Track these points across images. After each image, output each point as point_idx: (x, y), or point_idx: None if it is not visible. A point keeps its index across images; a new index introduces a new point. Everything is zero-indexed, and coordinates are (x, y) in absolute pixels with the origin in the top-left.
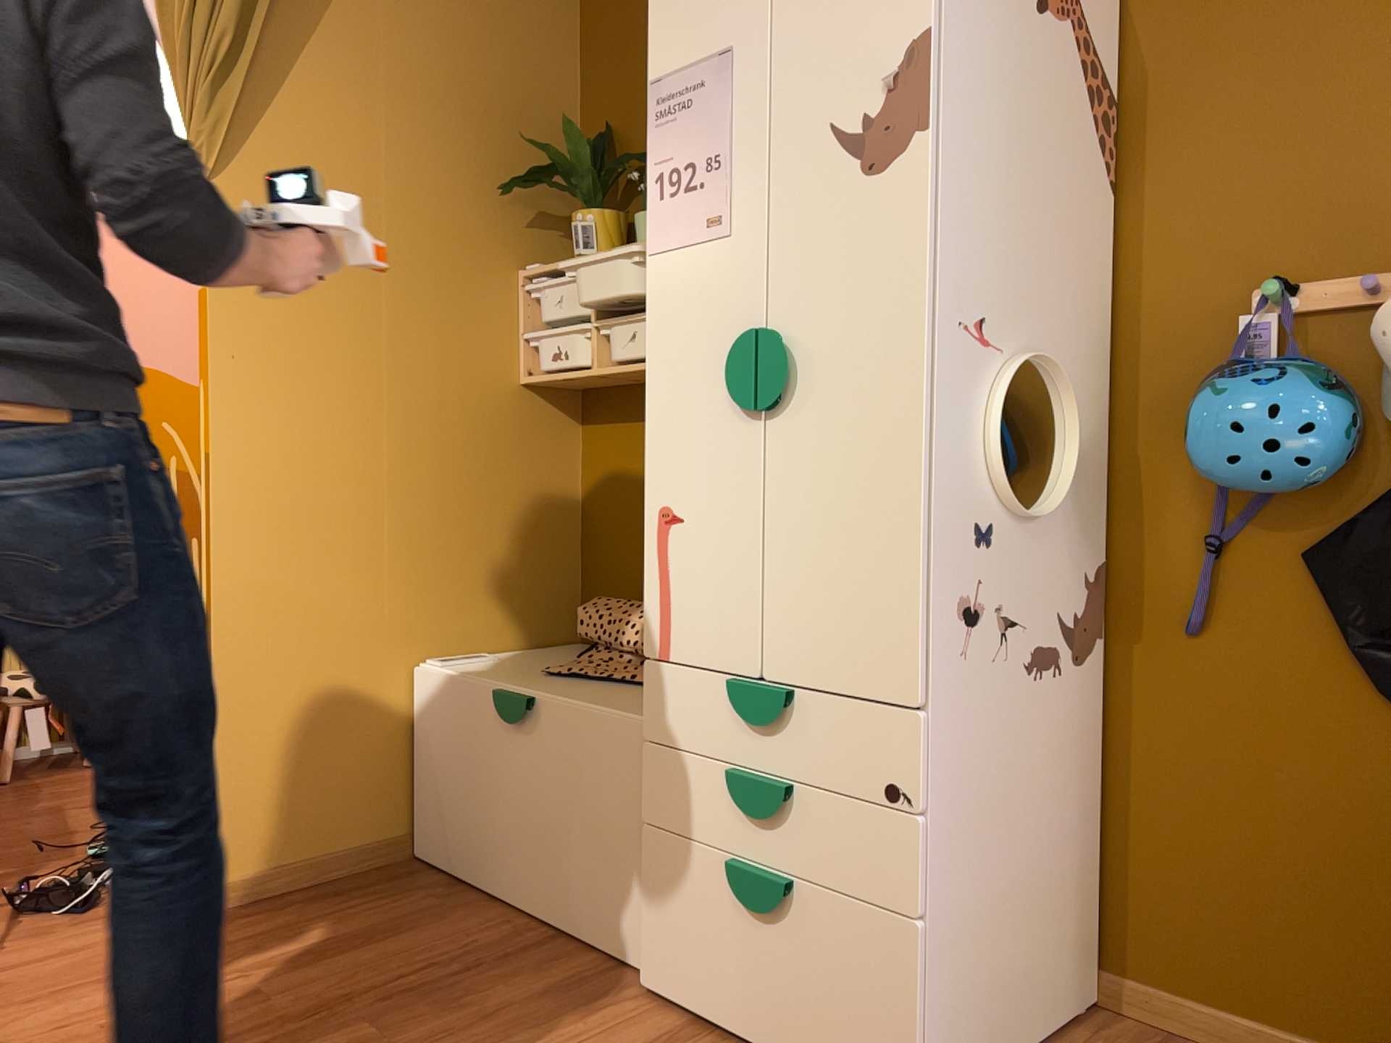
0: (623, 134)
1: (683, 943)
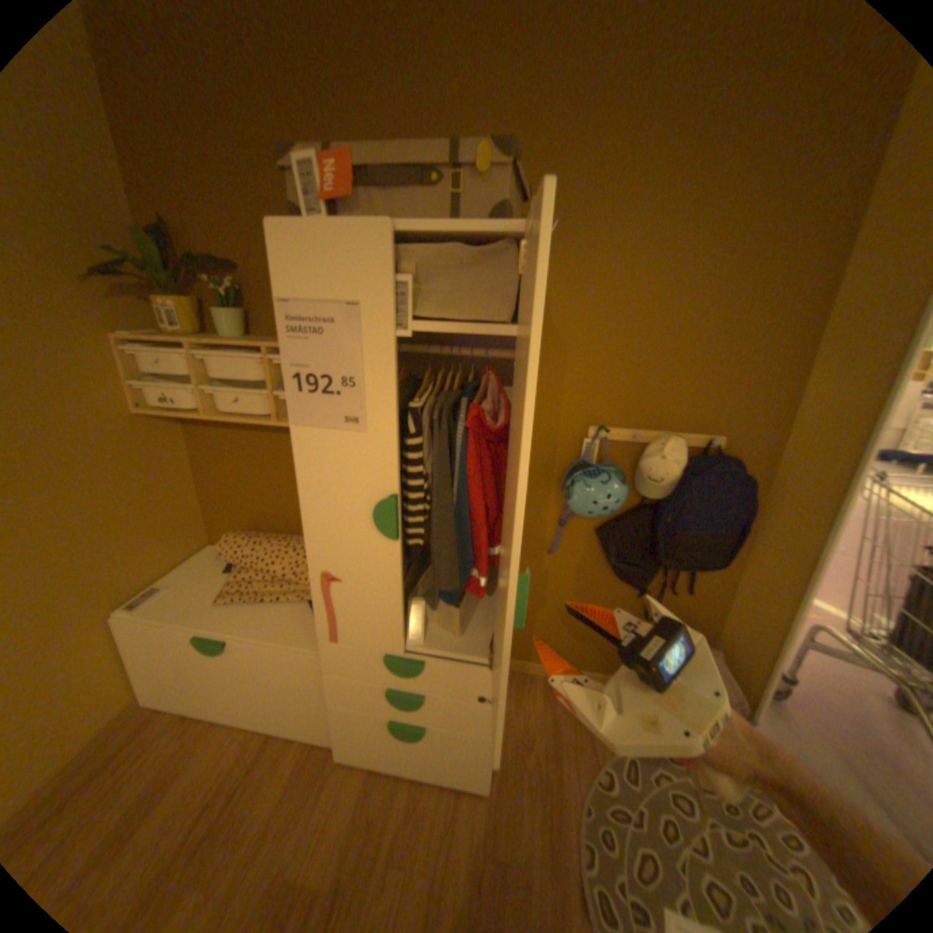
0: (176, 228)
1: (360, 749)
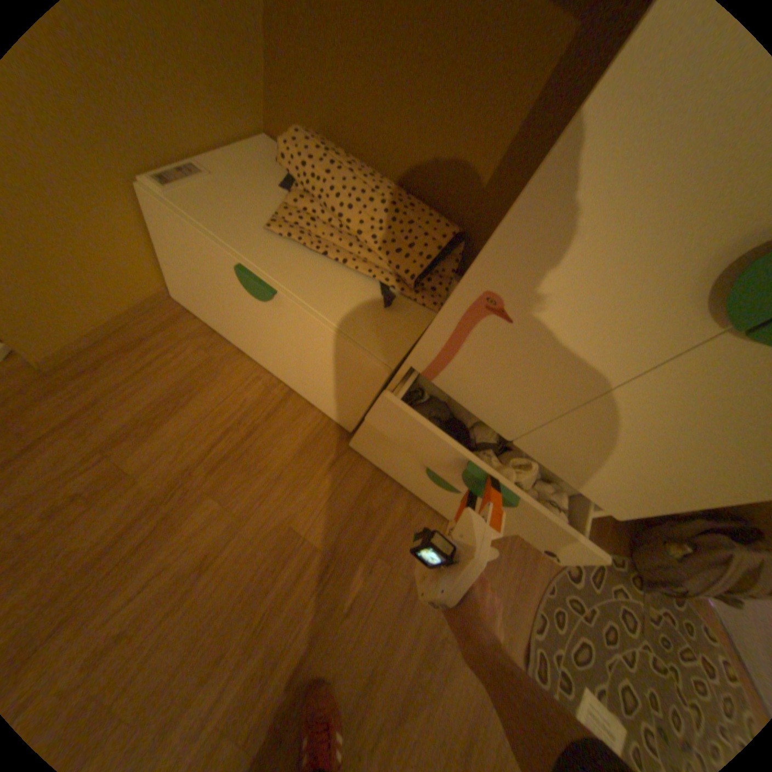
0: None
1: (382, 455)
